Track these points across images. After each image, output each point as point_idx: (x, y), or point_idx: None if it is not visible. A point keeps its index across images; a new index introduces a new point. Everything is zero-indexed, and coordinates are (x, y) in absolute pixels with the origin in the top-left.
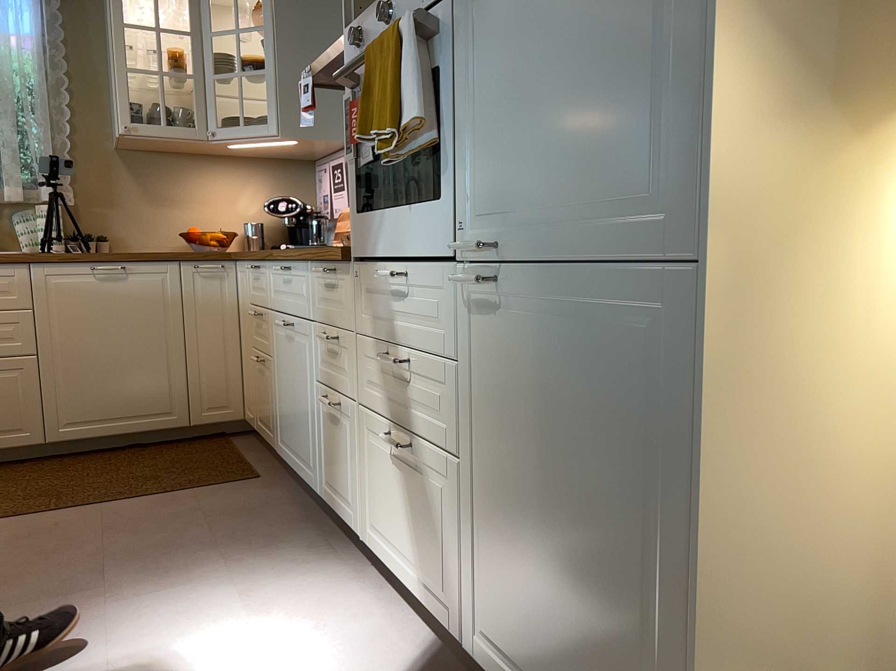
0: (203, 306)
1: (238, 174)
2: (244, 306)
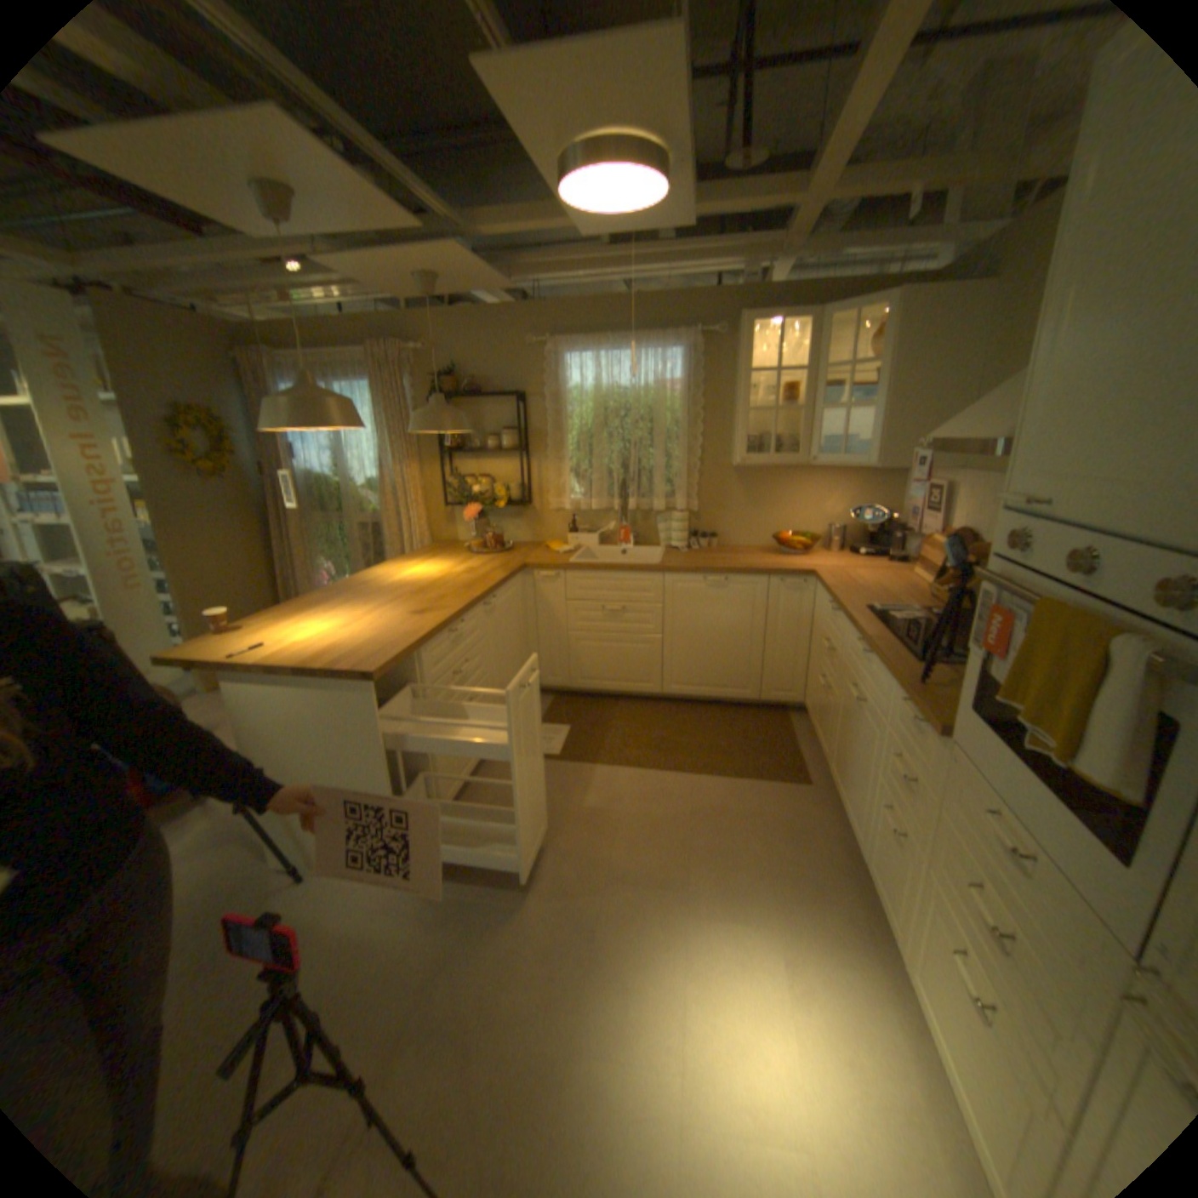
0: (783, 612)
1: (830, 479)
2: (818, 622)
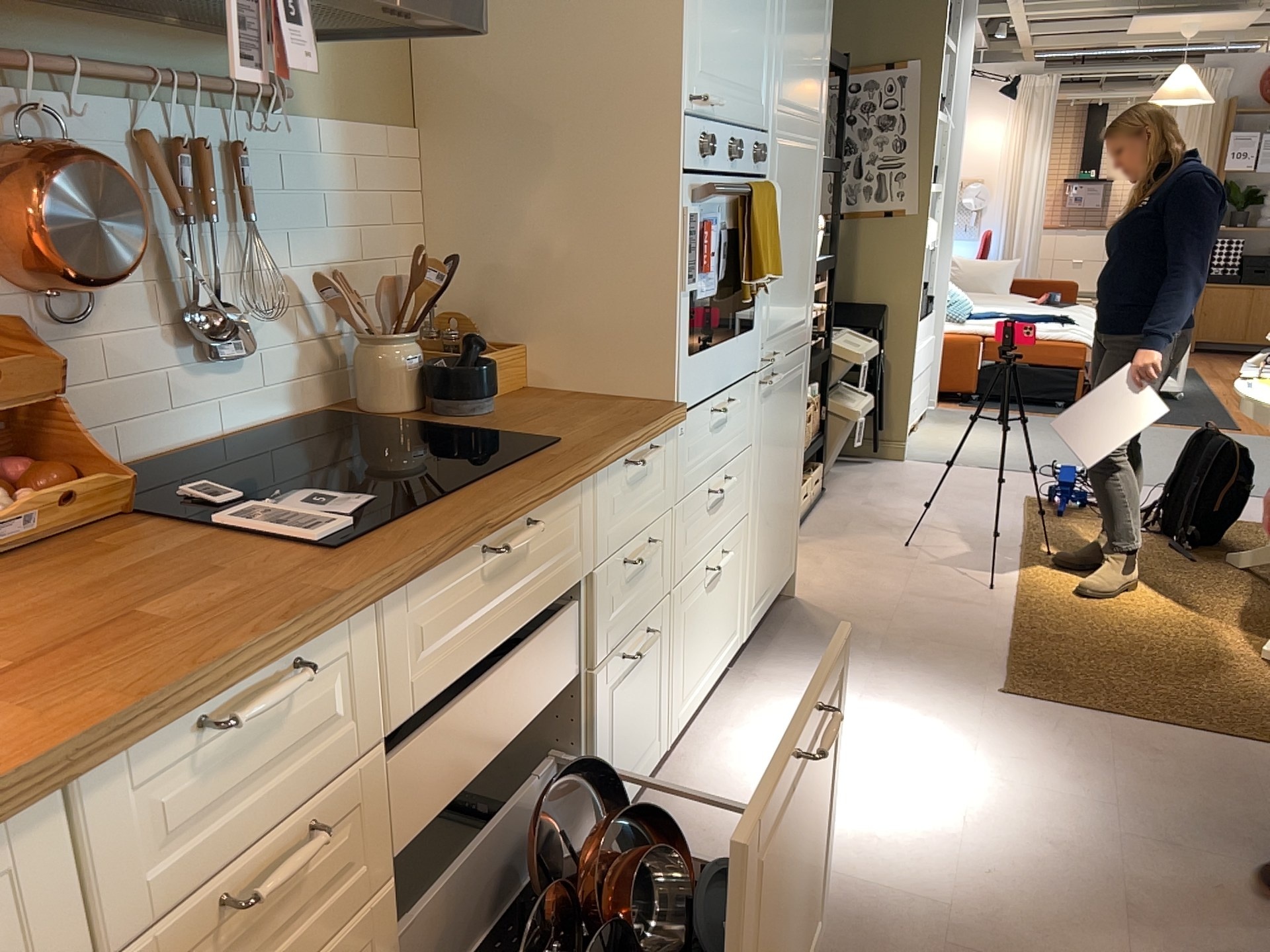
0: None
1: None
2: None
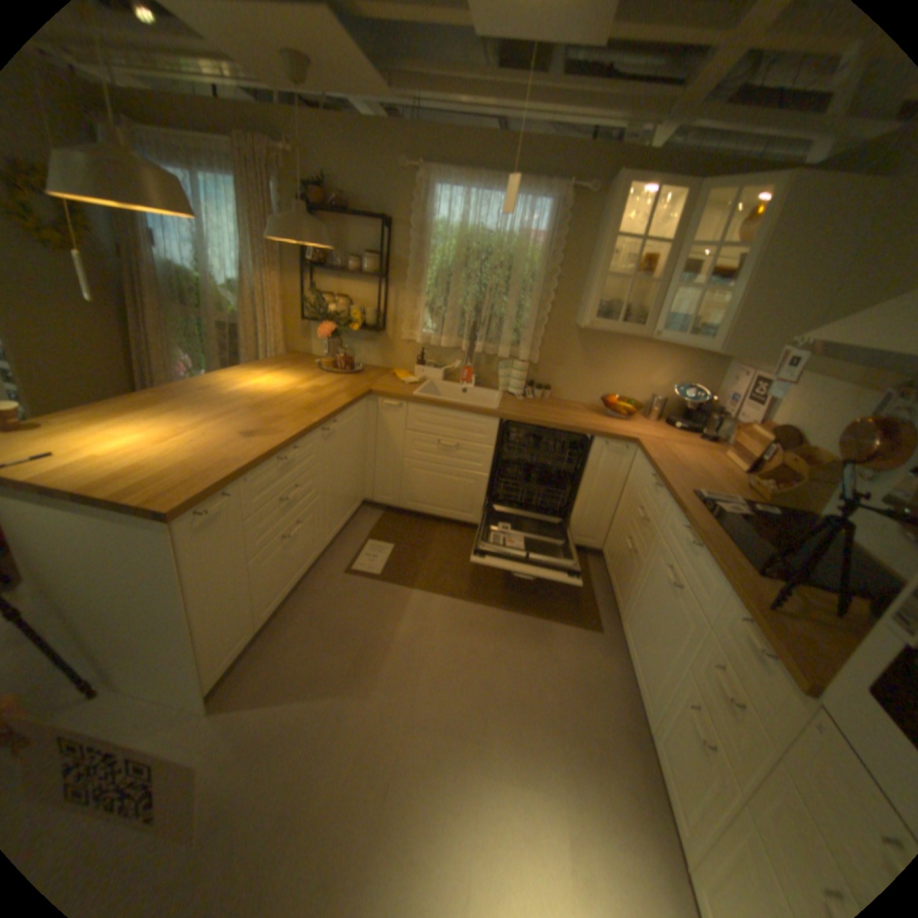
0: (601, 471)
1: (662, 354)
2: (633, 487)
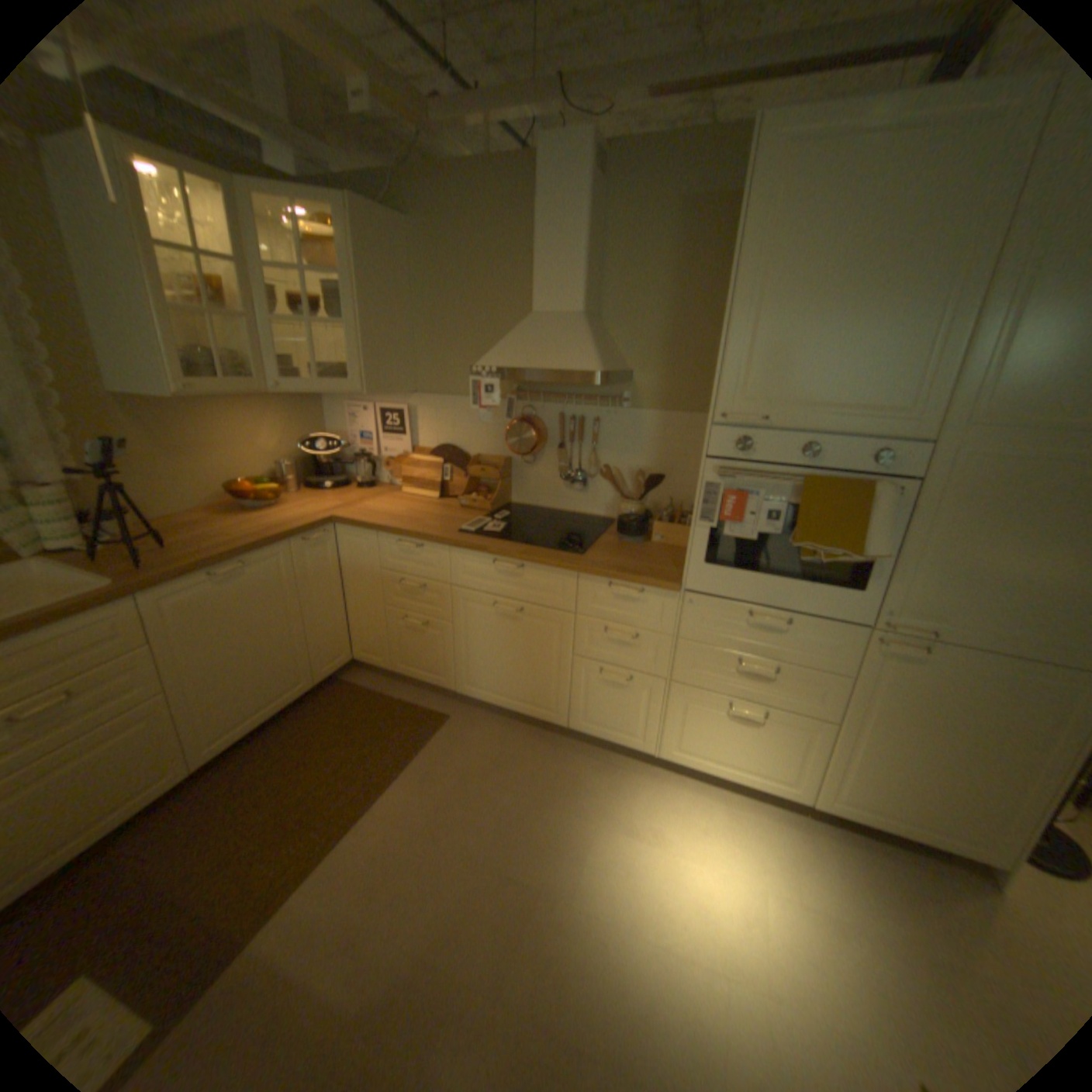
0: (313, 576)
1: (254, 410)
2: (362, 569)
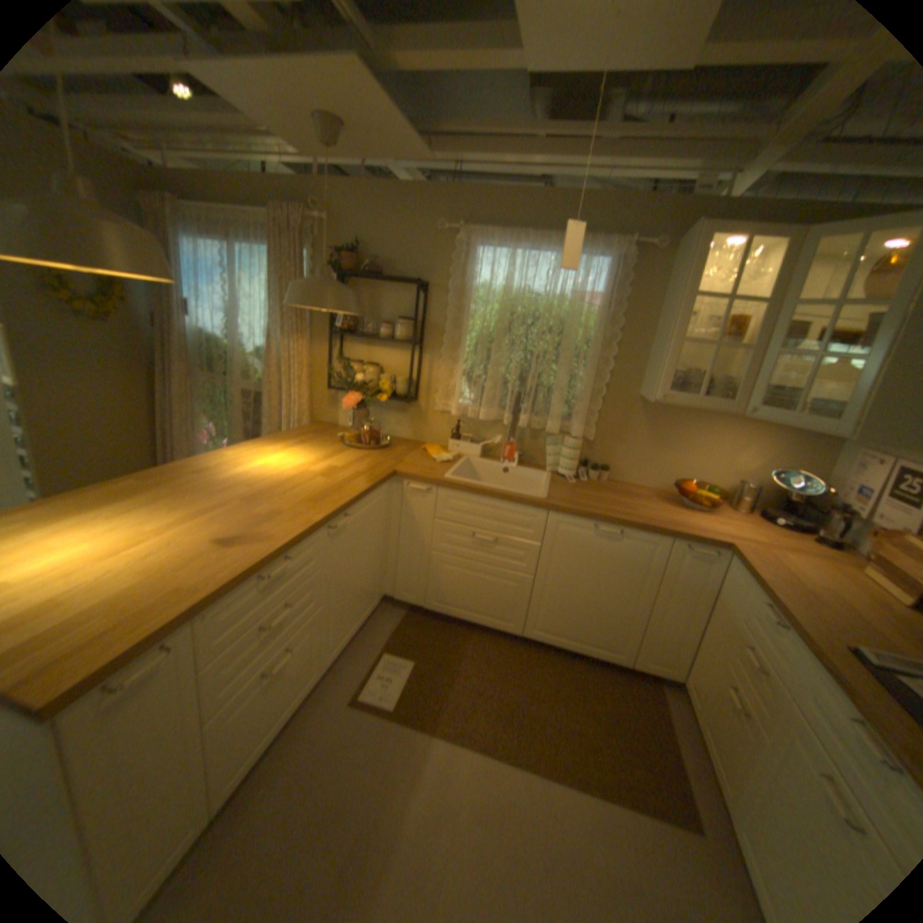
0: (684, 583)
1: (752, 431)
2: (731, 610)
